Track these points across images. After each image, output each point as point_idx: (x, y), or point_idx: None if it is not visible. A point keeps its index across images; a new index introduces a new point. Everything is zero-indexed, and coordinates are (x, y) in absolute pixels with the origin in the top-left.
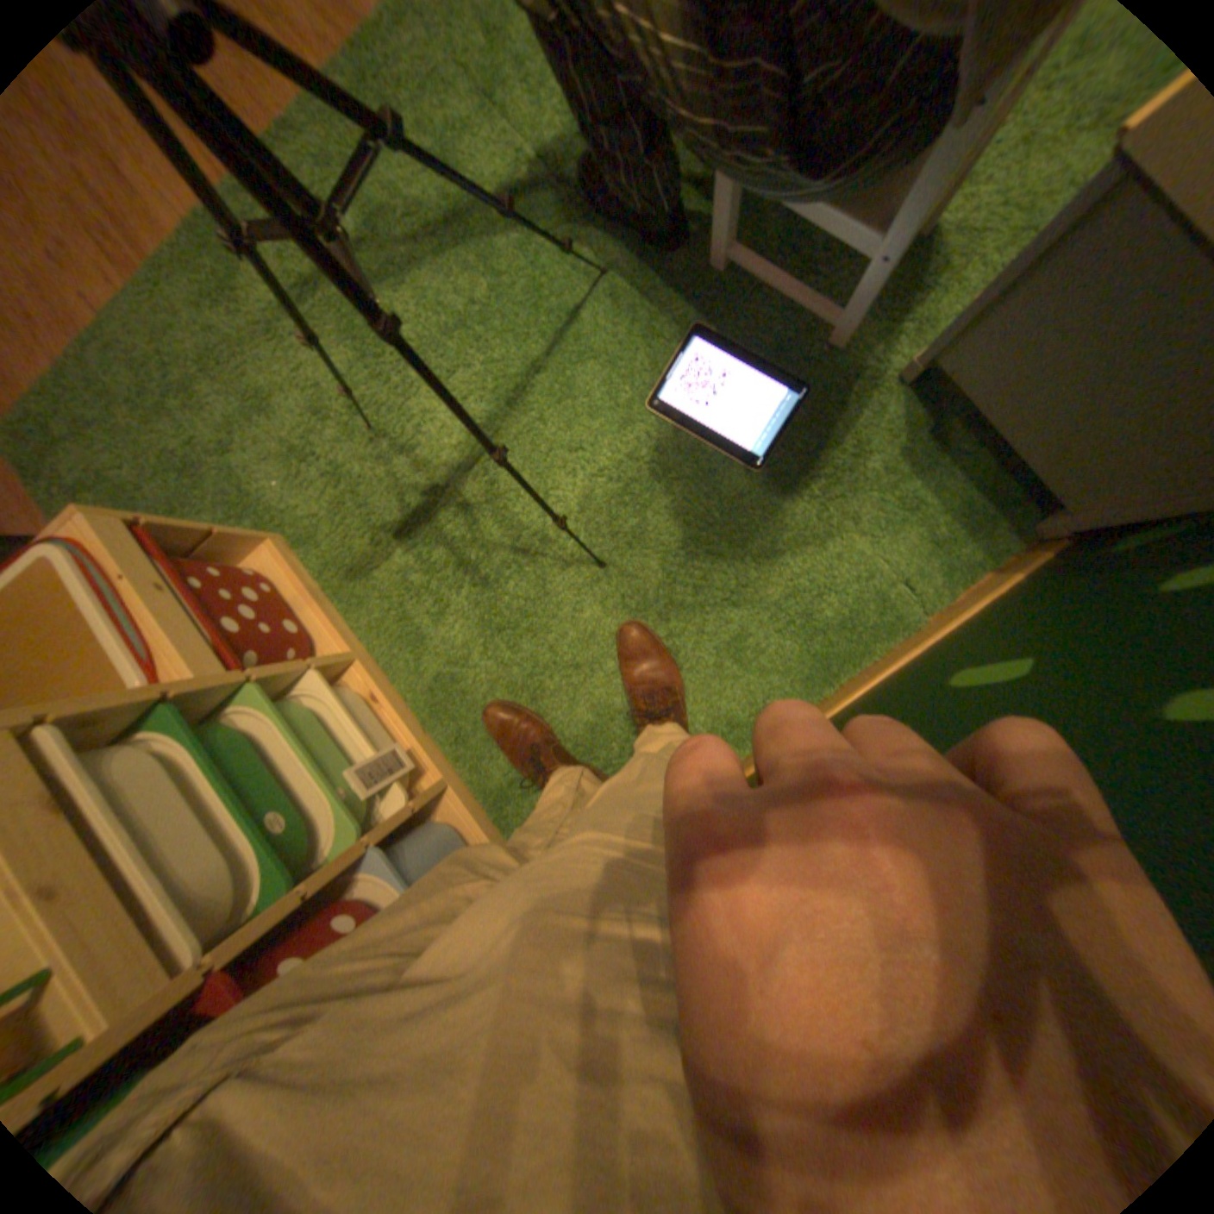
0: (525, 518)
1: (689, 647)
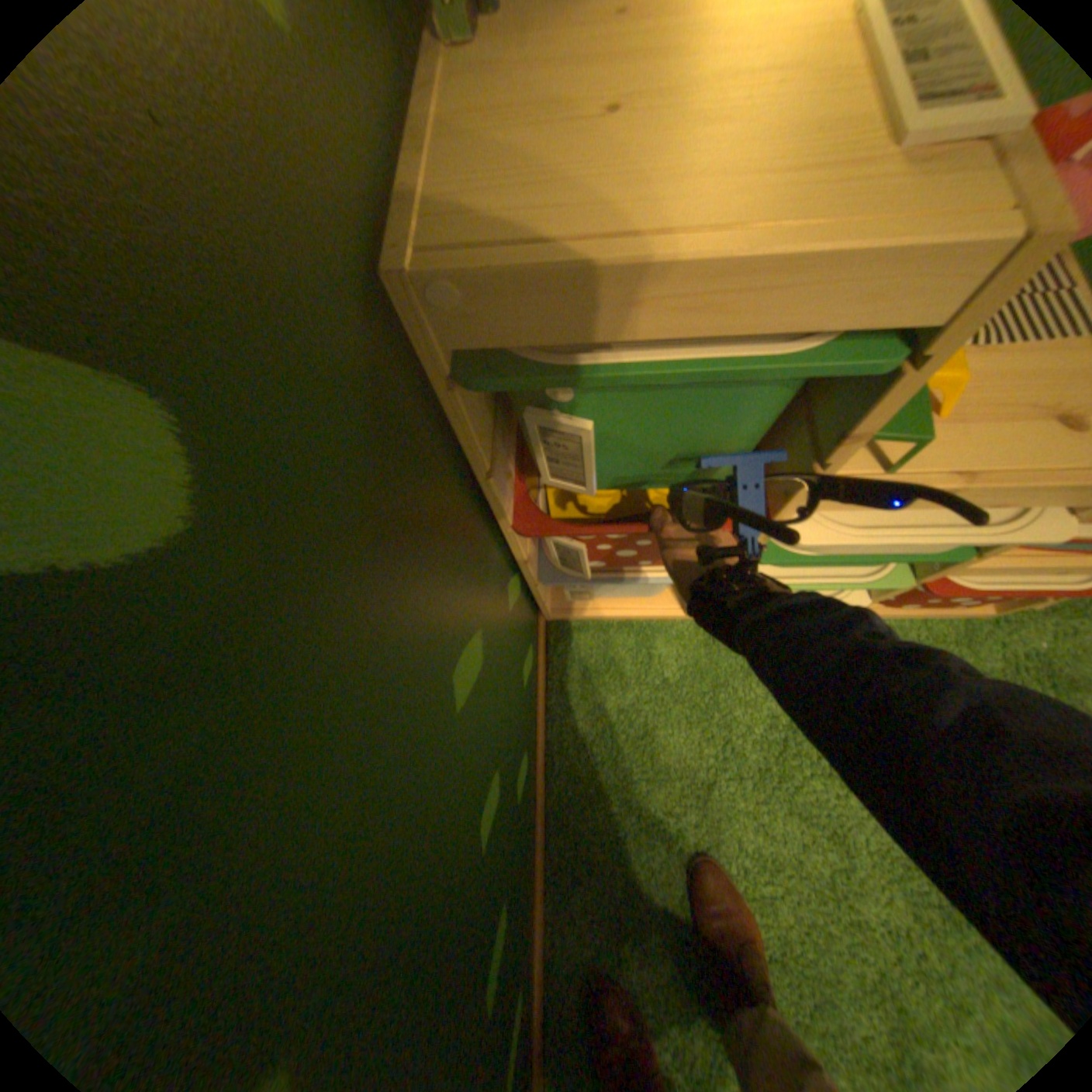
0: (870, 854)
1: (657, 905)
